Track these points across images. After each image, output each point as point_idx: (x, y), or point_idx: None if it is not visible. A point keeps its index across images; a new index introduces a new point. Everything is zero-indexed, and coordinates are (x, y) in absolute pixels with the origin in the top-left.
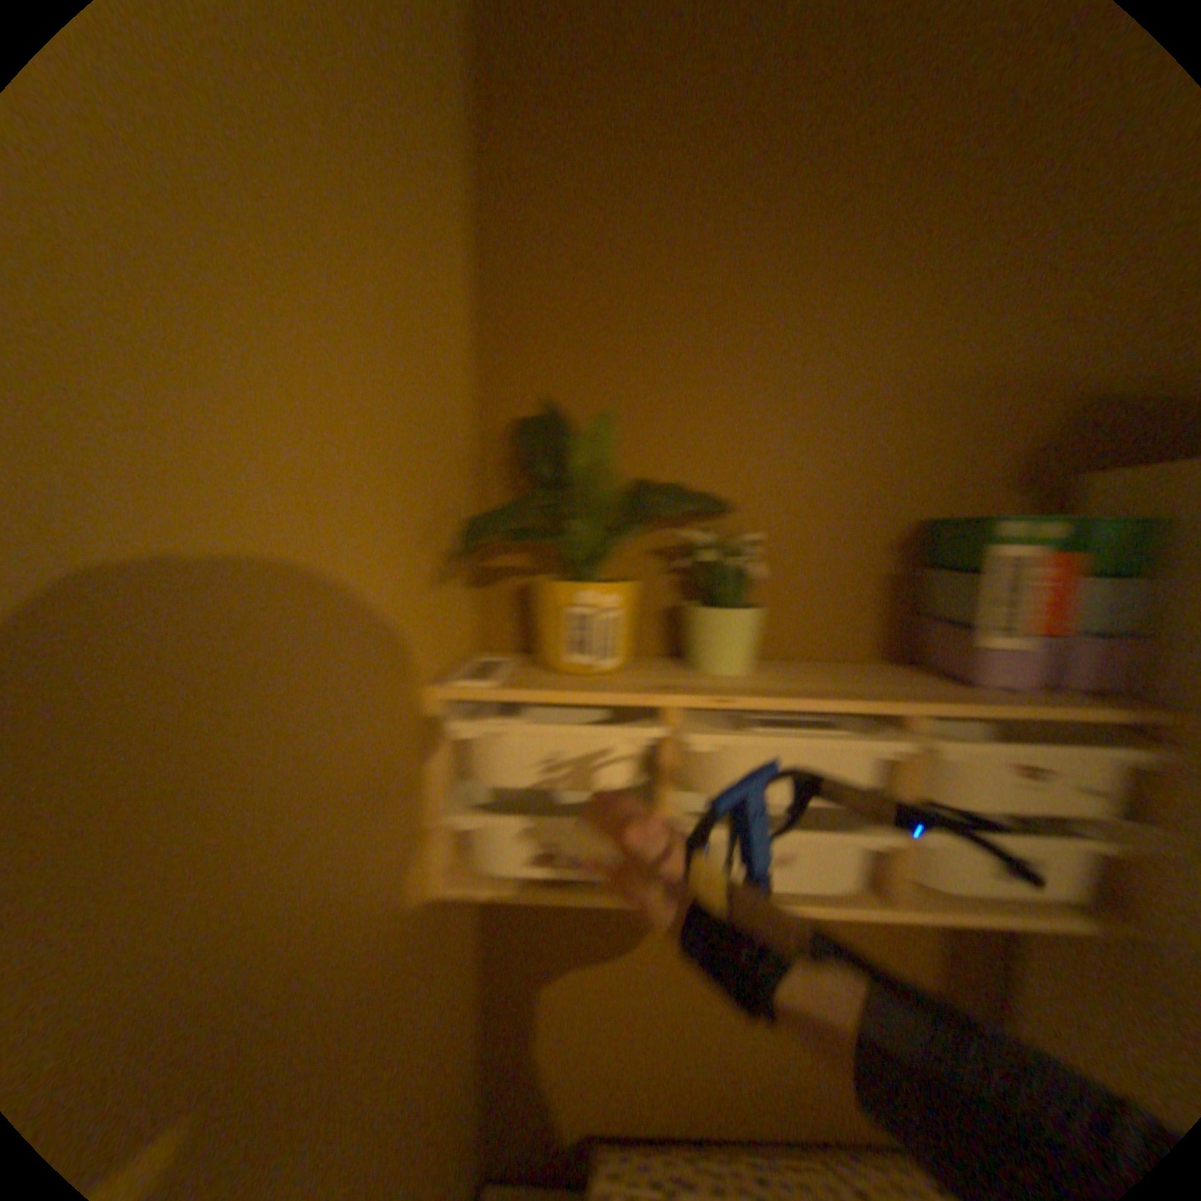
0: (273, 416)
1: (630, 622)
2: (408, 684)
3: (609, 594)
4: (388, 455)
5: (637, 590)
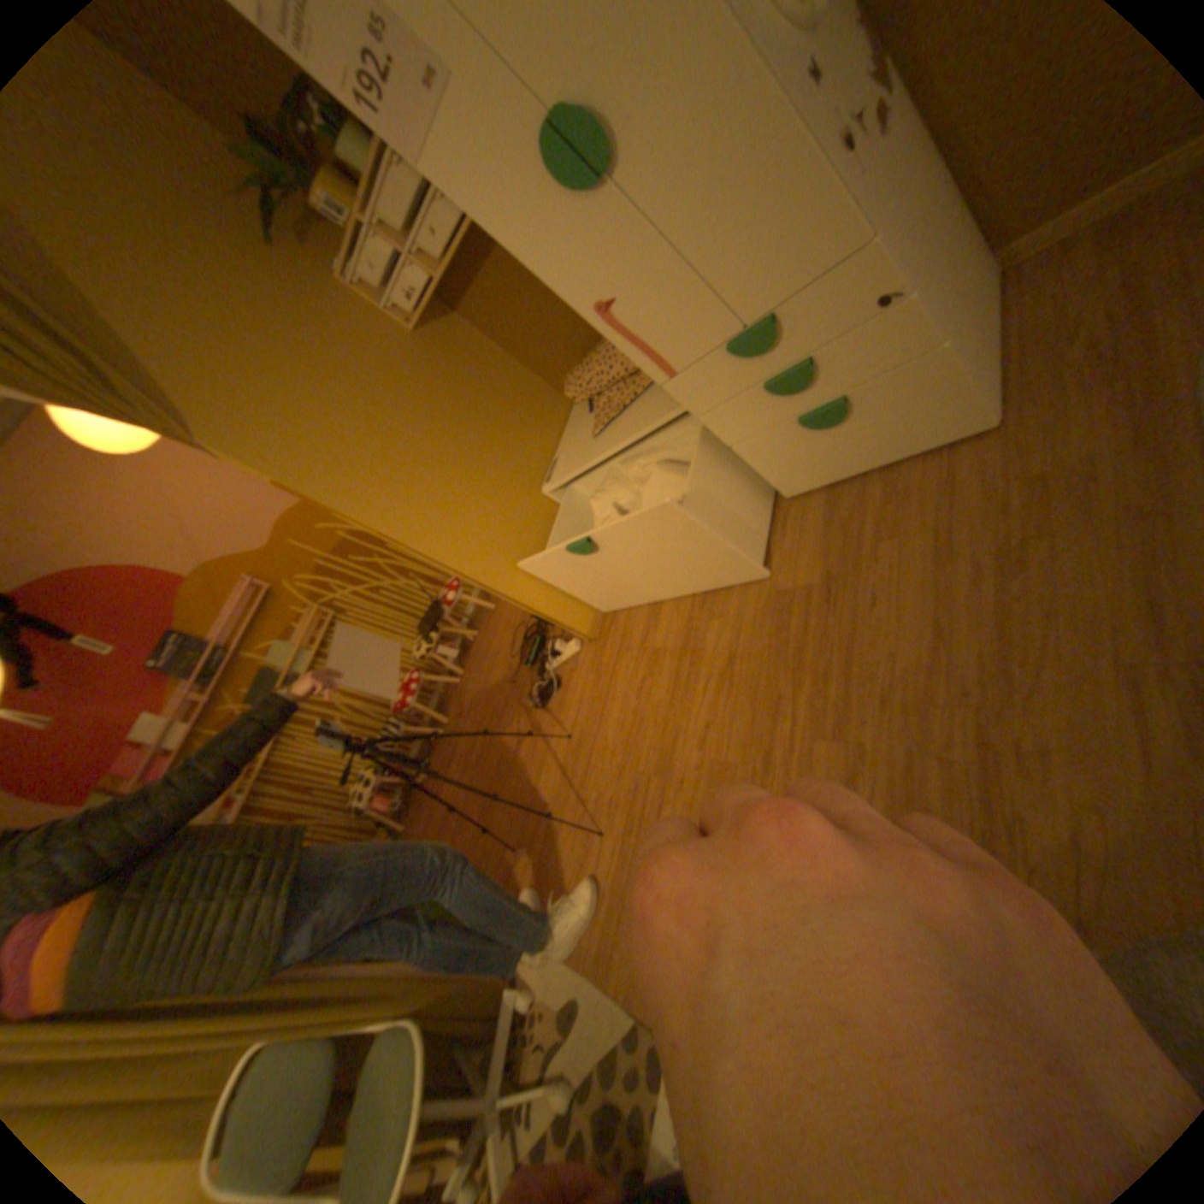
0: (204, 273)
1: (337, 188)
2: (316, 285)
3: (316, 191)
4: (233, 237)
5: (329, 167)
